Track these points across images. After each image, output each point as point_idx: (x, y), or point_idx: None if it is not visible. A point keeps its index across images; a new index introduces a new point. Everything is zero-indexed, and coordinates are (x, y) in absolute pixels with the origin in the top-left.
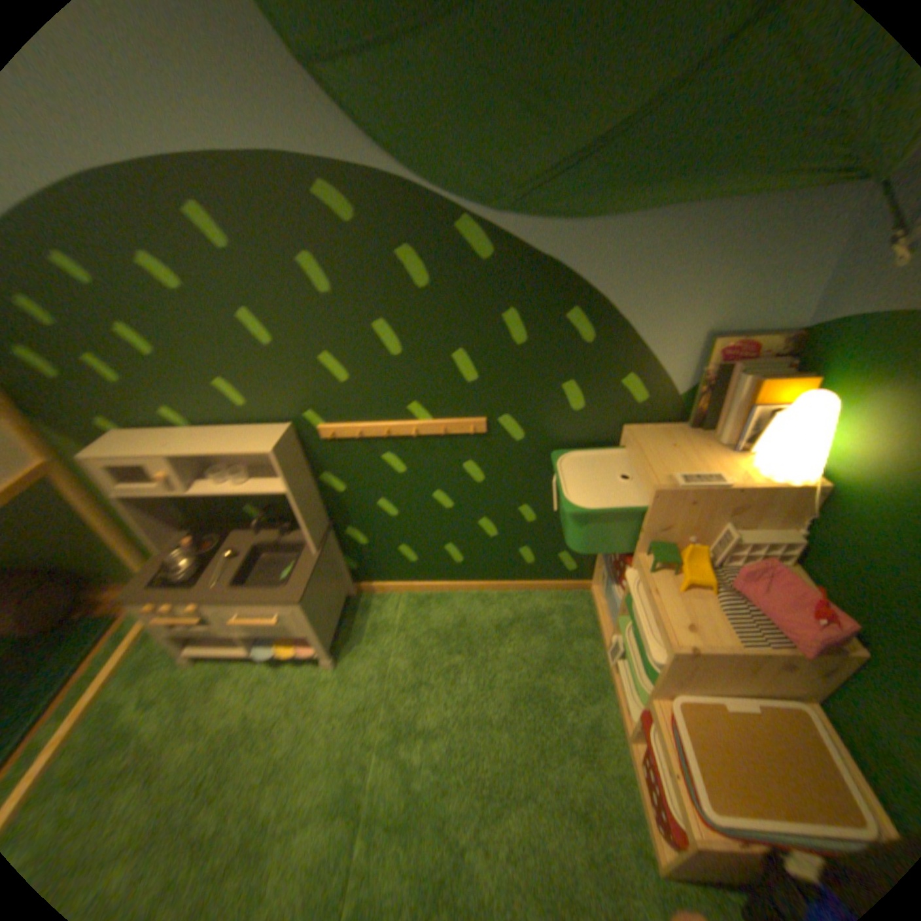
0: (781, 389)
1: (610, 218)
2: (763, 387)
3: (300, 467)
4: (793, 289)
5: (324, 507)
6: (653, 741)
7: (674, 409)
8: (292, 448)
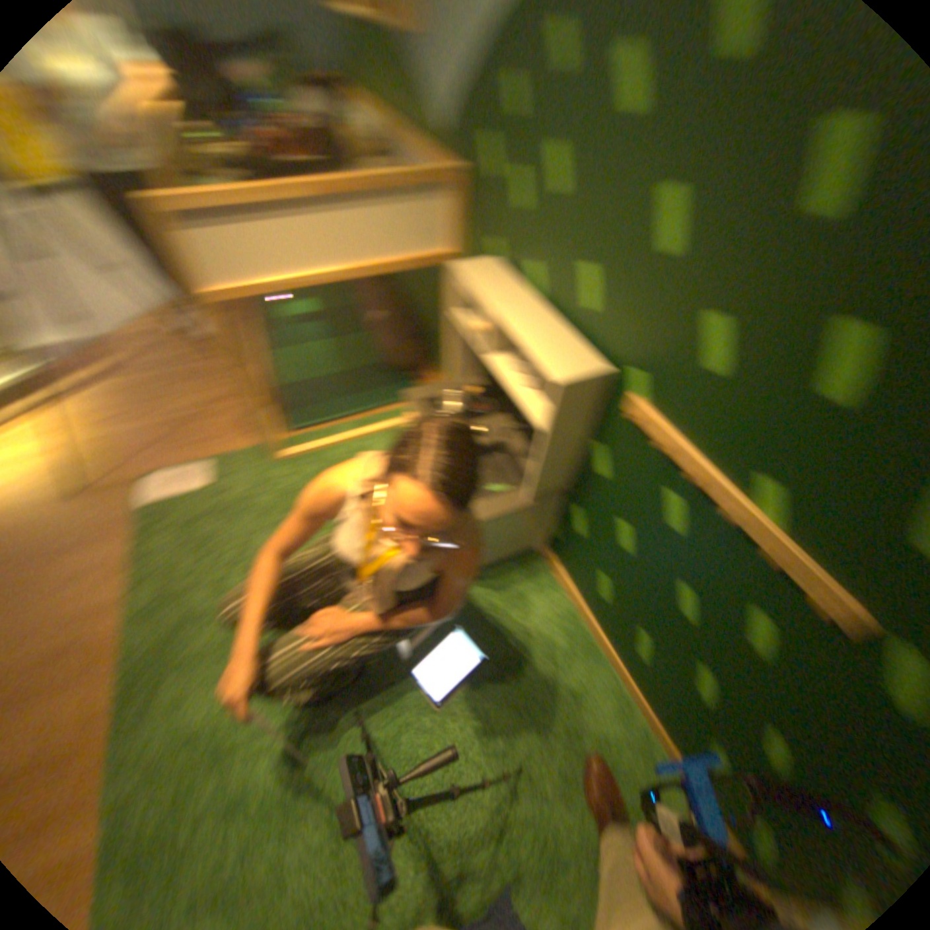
0: None
1: None
2: None
3: (580, 420)
4: None
5: (575, 472)
6: None
7: None
8: (588, 398)
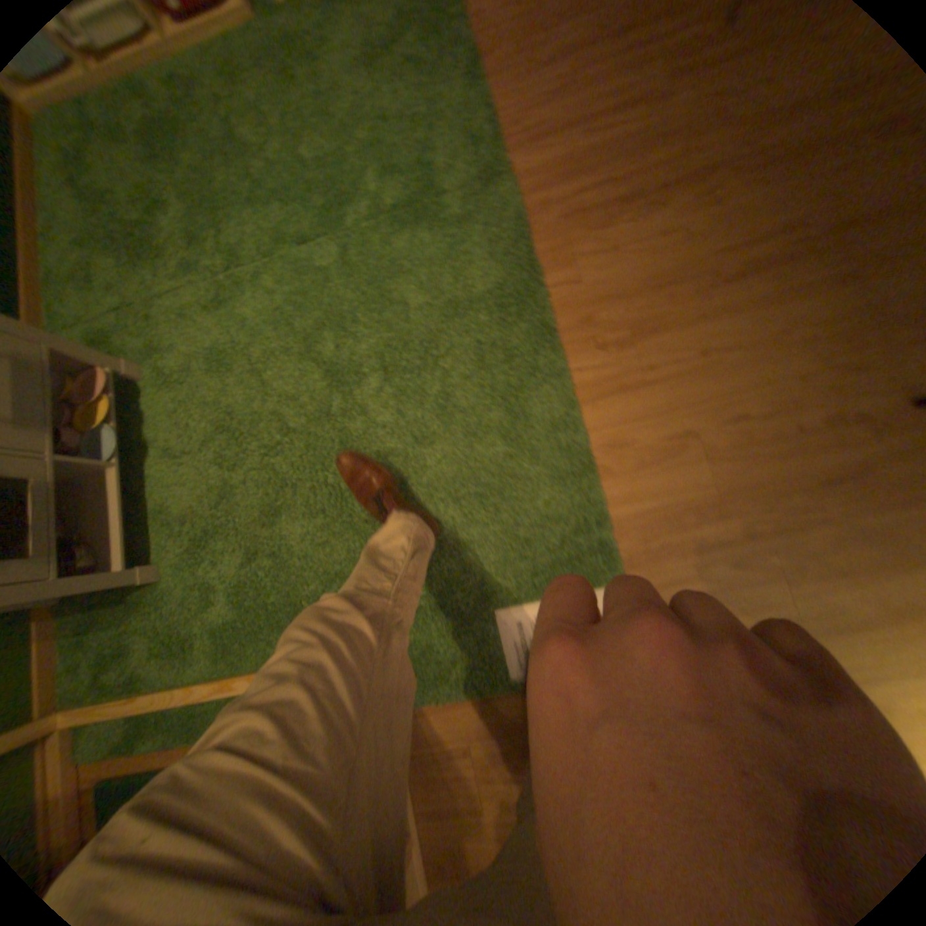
0: None
1: None
2: None
3: None
4: None
5: None
6: None
7: None
8: None
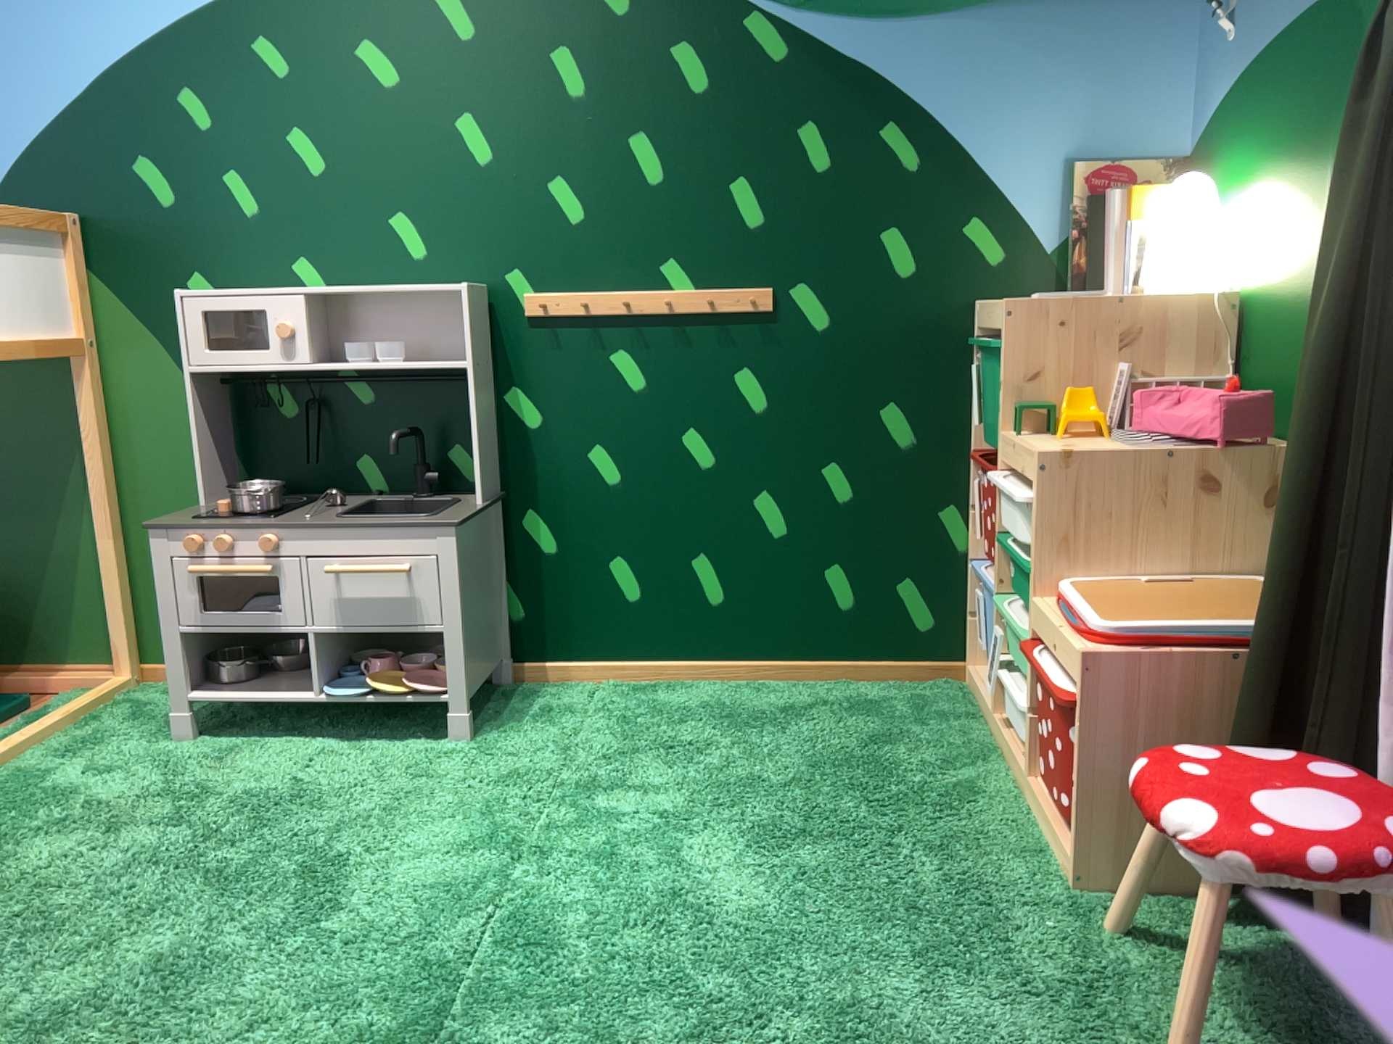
0: (1152, 197)
1: (918, 18)
2: (1131, 198)
3: (481, 353)
4: (1150, 105)
5: (494, 460)
6: (1039, 658)
7: (1042, 275)
8: (479, 317)
